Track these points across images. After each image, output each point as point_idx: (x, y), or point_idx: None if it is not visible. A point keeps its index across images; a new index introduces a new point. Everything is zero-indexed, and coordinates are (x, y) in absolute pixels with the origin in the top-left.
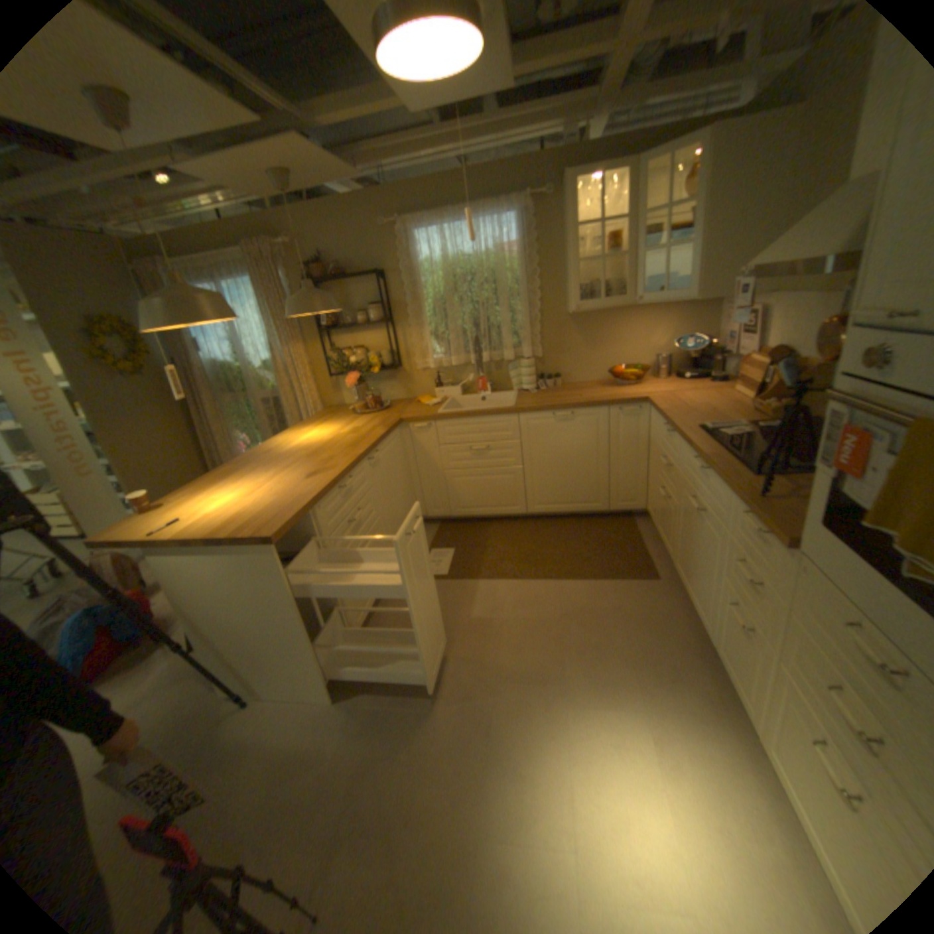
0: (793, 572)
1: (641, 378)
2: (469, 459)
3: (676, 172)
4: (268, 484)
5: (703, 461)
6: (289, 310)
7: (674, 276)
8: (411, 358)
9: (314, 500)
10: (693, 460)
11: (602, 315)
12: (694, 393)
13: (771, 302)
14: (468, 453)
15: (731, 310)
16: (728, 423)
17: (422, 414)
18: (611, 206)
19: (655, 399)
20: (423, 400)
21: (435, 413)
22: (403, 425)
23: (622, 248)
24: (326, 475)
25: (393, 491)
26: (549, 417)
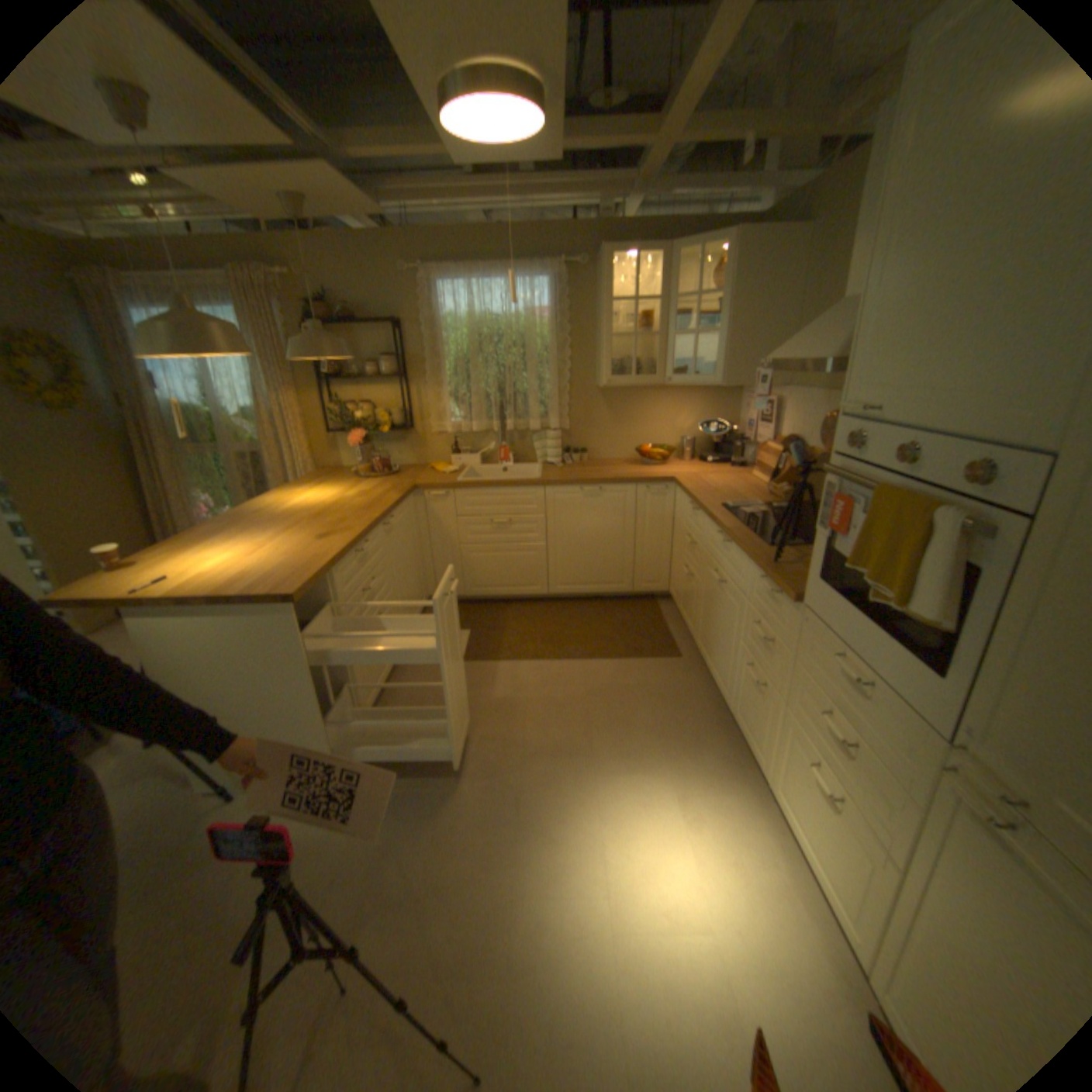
0: (797, 623)
1: (666, 459)
2: (490, 534)
3: (705, 263)
4: (270, 545)
5: (725, 536)
6: (290, 352)
7: (700, 362)
8: (425, 420)
9: (333, 561)
10: (716, 535)
11: (630, 392)
12: (716, 476)
13: (784, 395)
14: (489, 527)
15: (750, 400)
16: (747, 503)
17: (438, 481)
18: (643, 286)
19: (680, 479)
20: (438, 467)
21: (454, 482)
22: (417, 493)
23: (652, 328)
24: (342, 538)
25: (405, 565)
26: (576, 492)
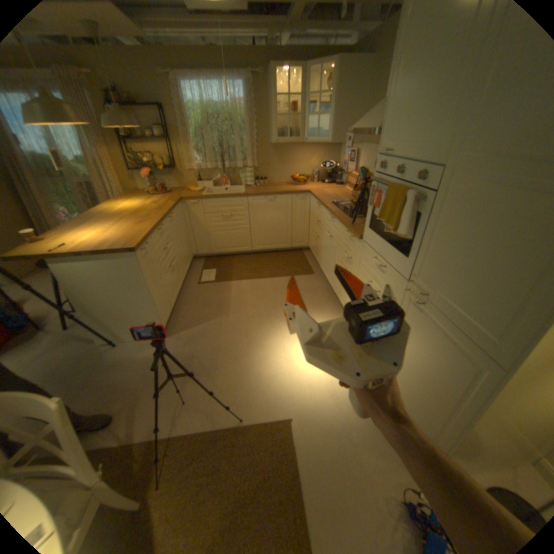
0: (360, 249)
1: (306, 182)
2: (221, 222)
3: (323, 75)
4: (114, 228)
5: (332, 216)
6: (103, 122)
7: (321, 130)
8: (181, 162)
9: (149, 233)
10: (328, 215)
11: (287, 147)
12: (329, 189)
13: (360, 148)
14: (221, 218)
15: (345, 150)
16: (342, 201)
17: (193, 195)
18: (292, 87)
19: (312, 191)
20: (191, 188)
21: (201, 195)
22: (182, 202)
23: (297, 111)
24: (150, 223)
25: (181, 238)
26: (263, 199)
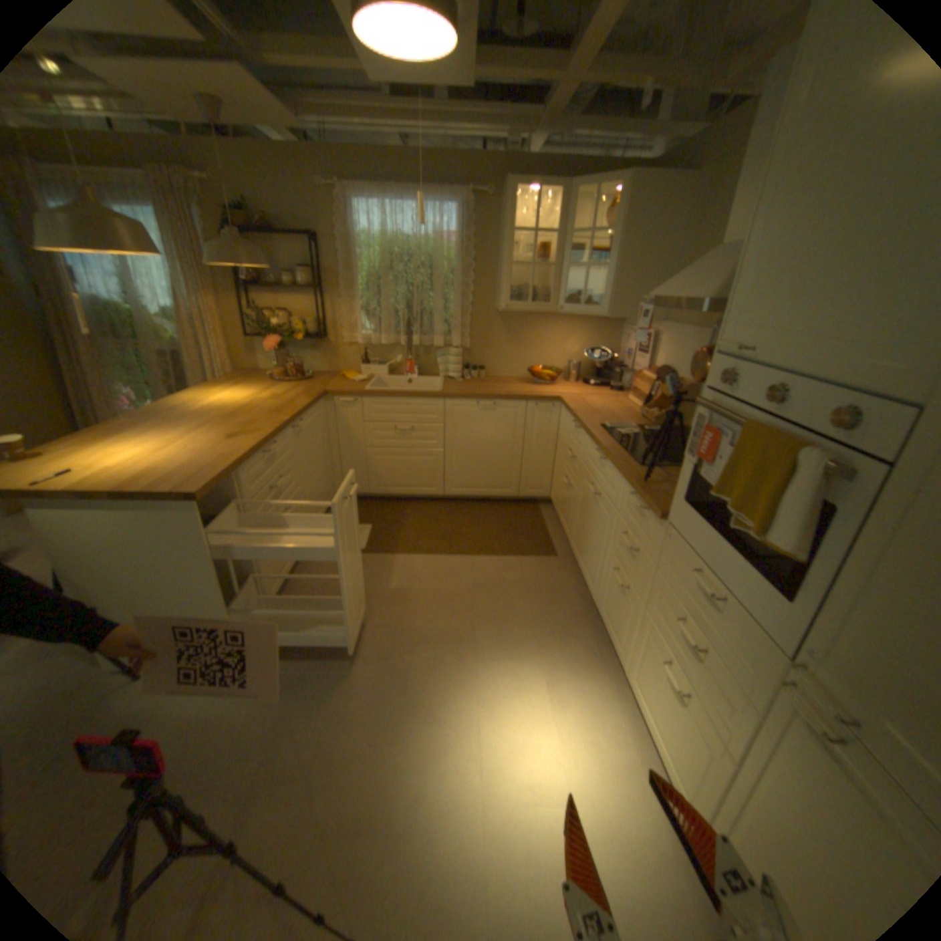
0: (660, 537)
1: (554, 380)
2: (392, 438)
3: (599, 202)
4: (178, 442)
5: (601, 453)
6: (206, 255)
7: (589, 294)
8: (337, 330)
9: (238, 460)
10: (594, 452)
11: (525, 317)
12: (596, 398)
13: (660, 329)
14: (392, 432)
15: (630, 331)
16: (622, 424)
17: (347, 388)
18: (542, 219)
19: (565, 399)
20: (347, 375)
21: (361, 389)
22: (326, 398)
23: (548, 259)
24: (249, 438)
25: (312, 463)
26: (472, 405)
